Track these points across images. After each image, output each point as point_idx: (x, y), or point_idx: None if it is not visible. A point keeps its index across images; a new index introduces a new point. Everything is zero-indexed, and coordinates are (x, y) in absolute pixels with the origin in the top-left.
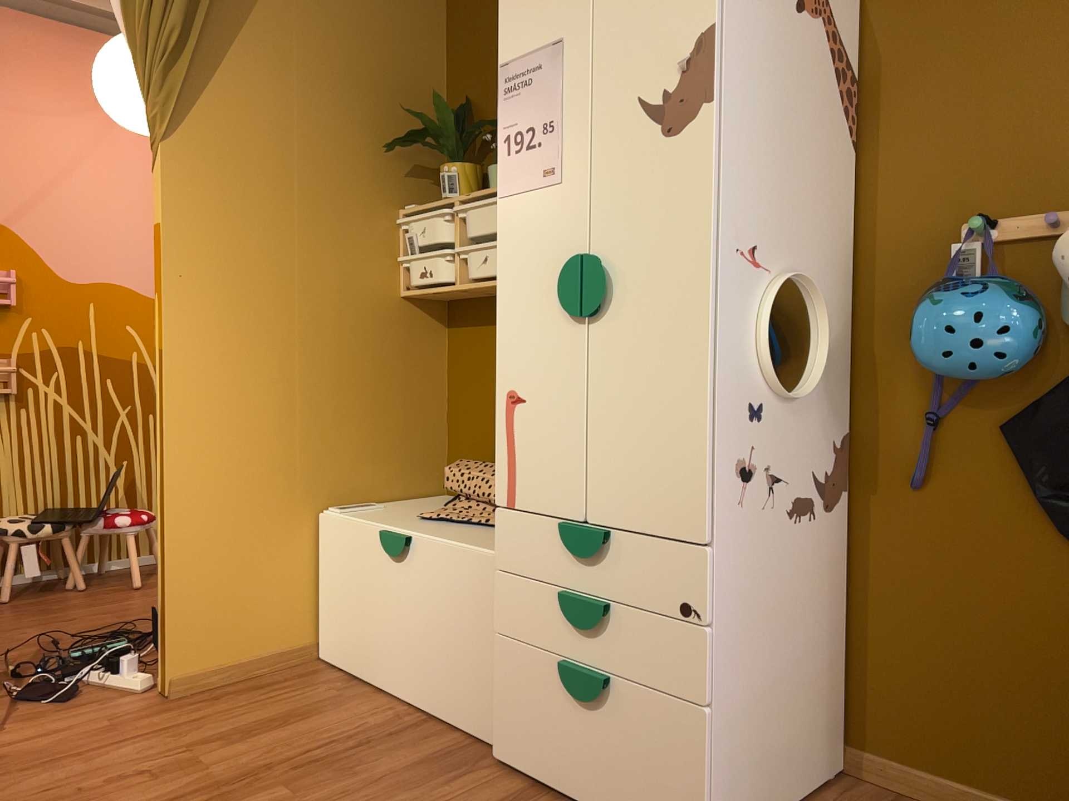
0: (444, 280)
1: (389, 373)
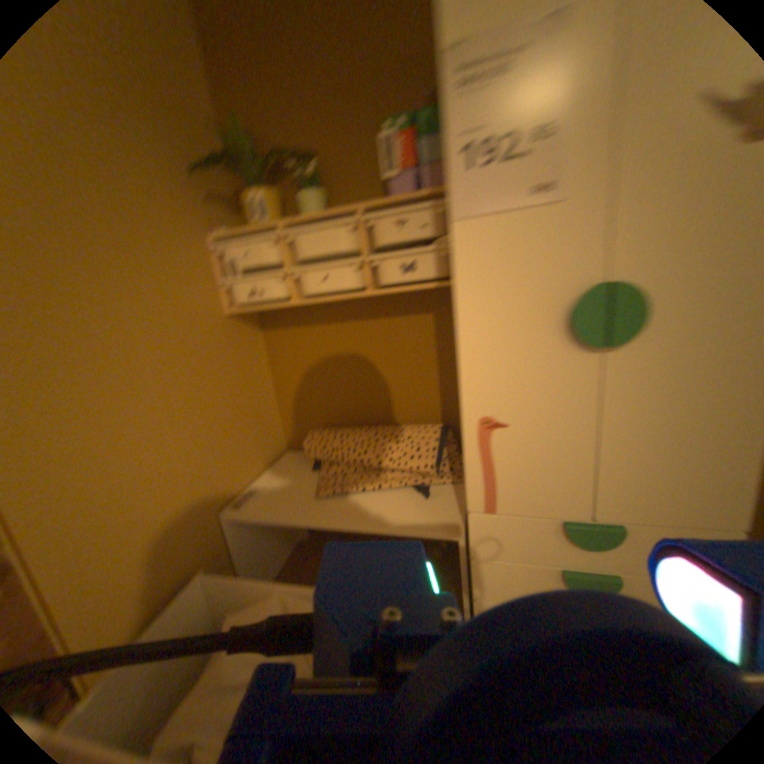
0: (278, 296)
1: (236, 379)
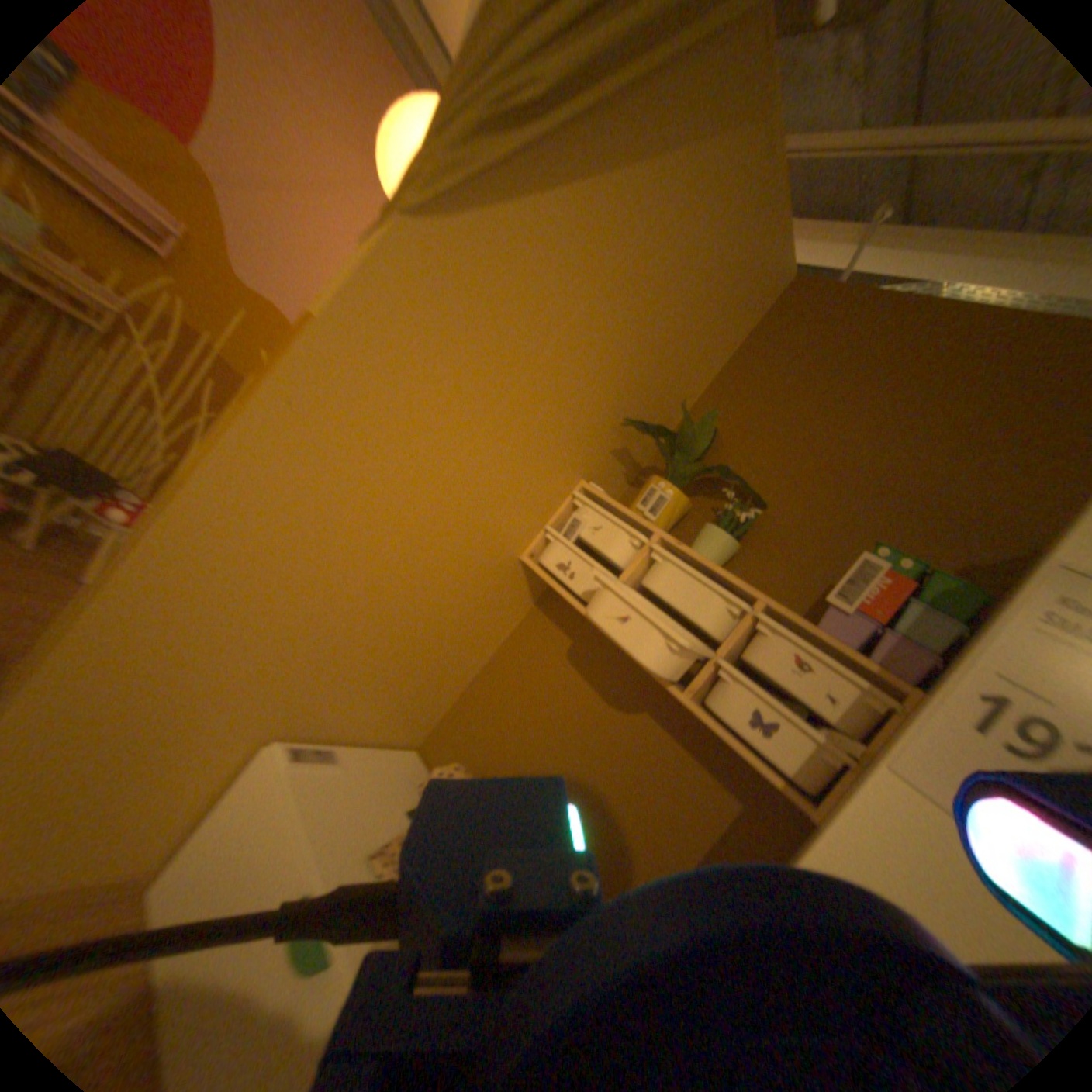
0: (581, 597)
1: (454, 629)
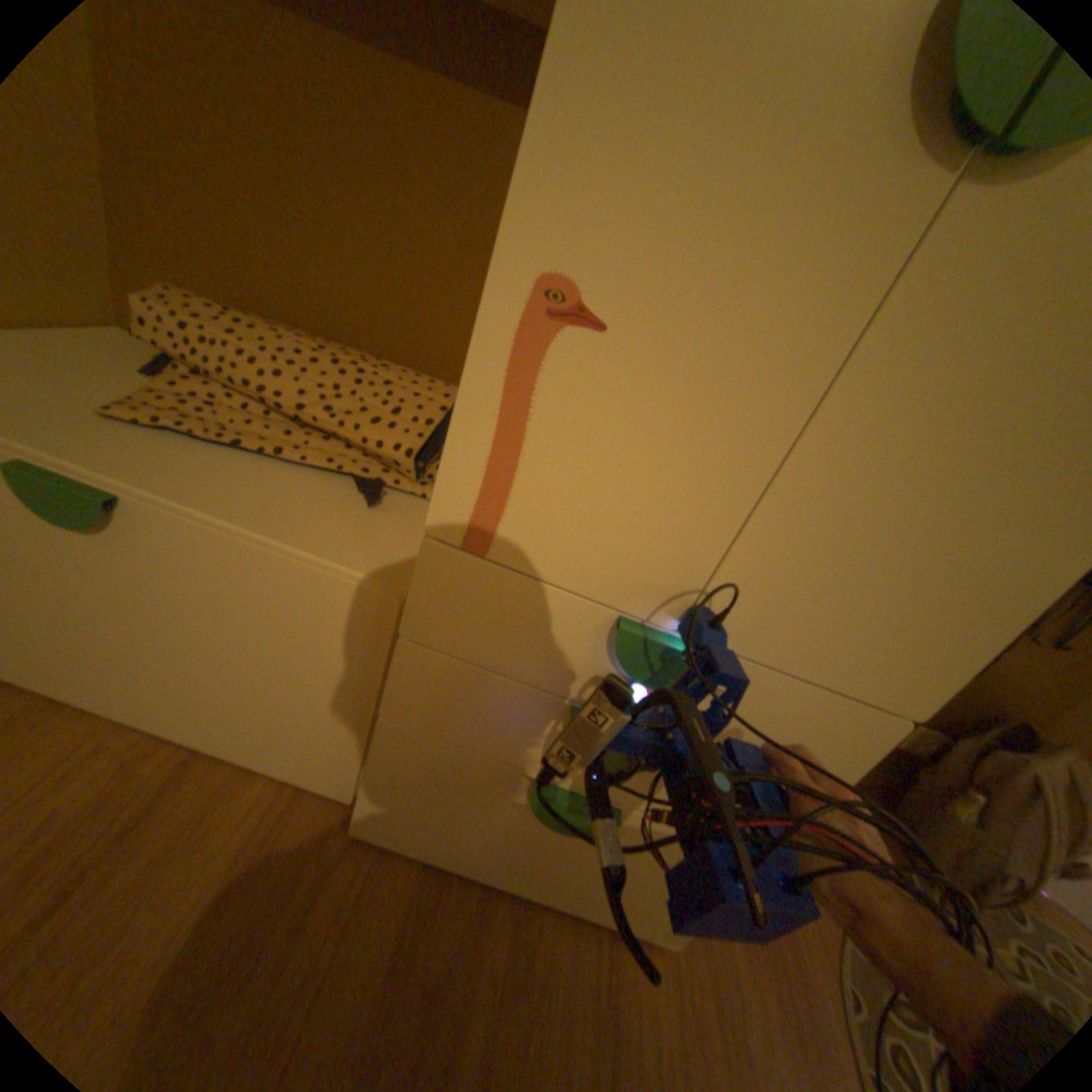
0: None
1: None
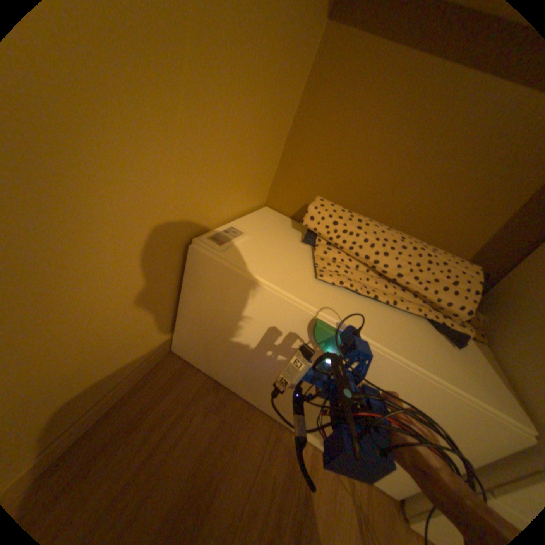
0: None
1: (282, 63)
